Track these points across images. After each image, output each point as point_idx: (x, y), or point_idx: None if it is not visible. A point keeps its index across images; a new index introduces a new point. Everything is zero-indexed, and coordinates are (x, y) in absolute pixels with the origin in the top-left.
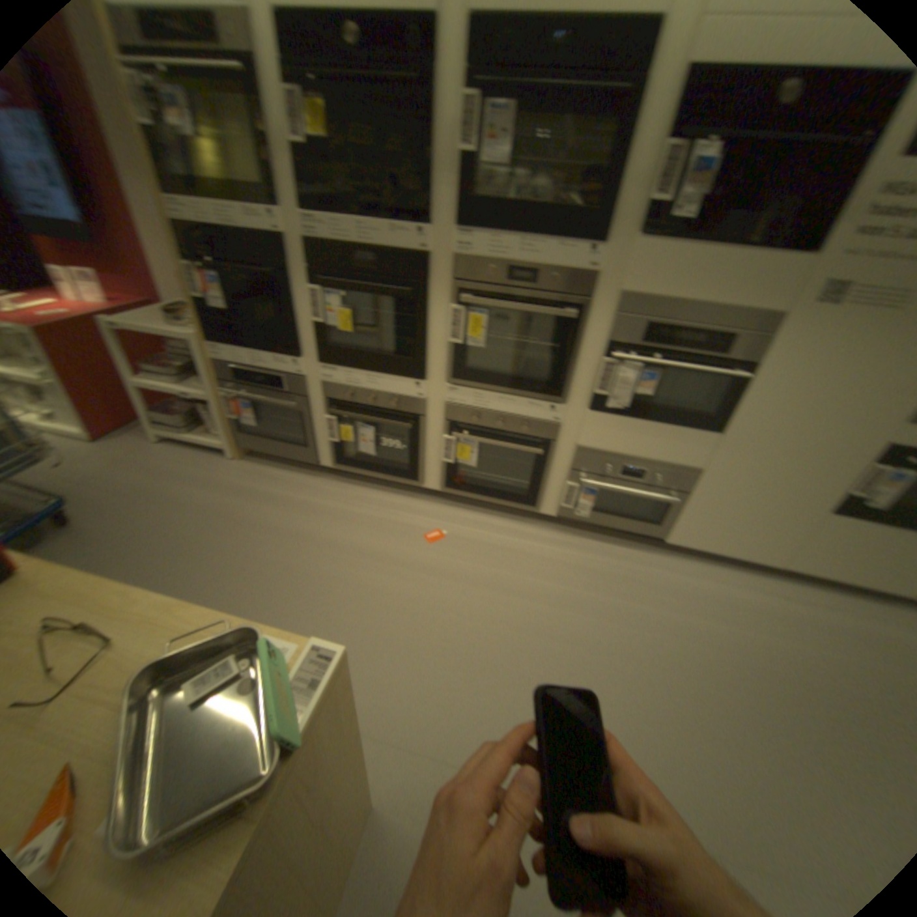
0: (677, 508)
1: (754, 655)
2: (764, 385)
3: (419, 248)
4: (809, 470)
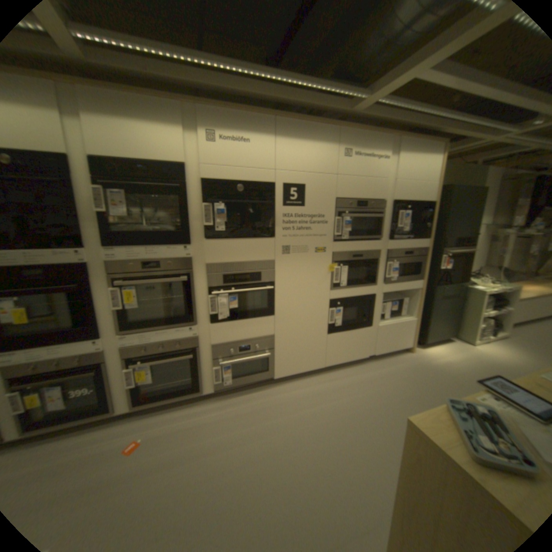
0: (271, 358)
1: (328, 415)
2: (279, 290)
3: (77, 261)
4: (310, 319)
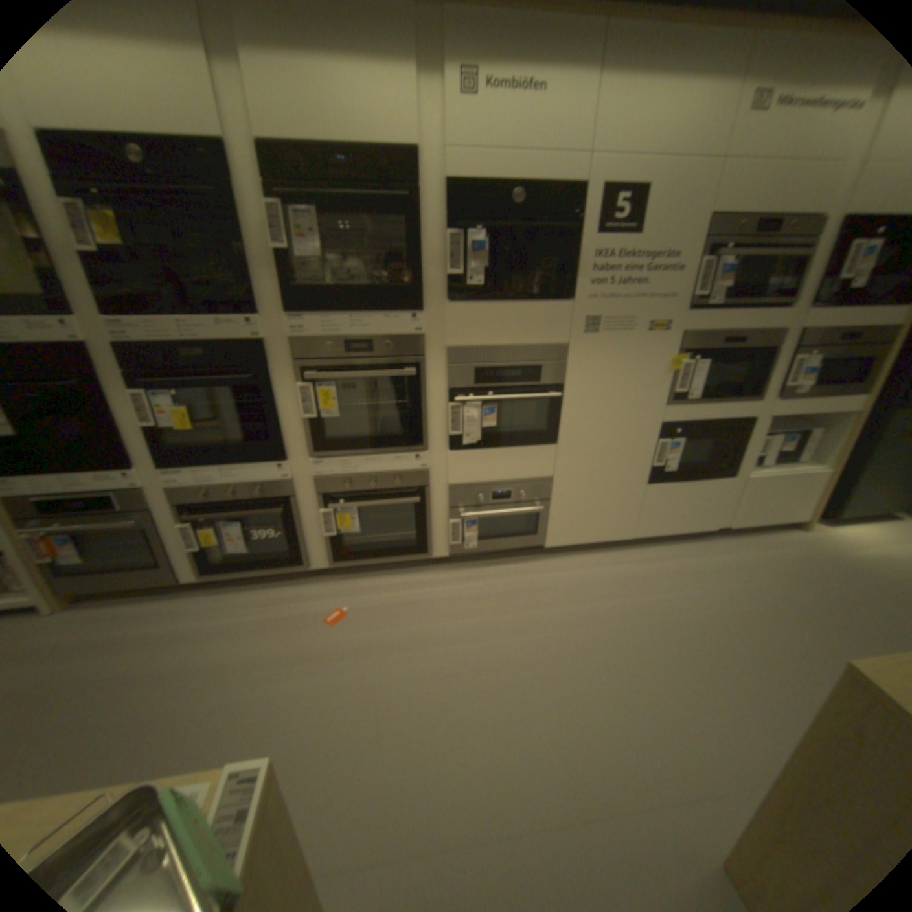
0: (543, 514)
1: (636, 616)
2: (571, 399)
3: (249, 336)
4: (621, 455)
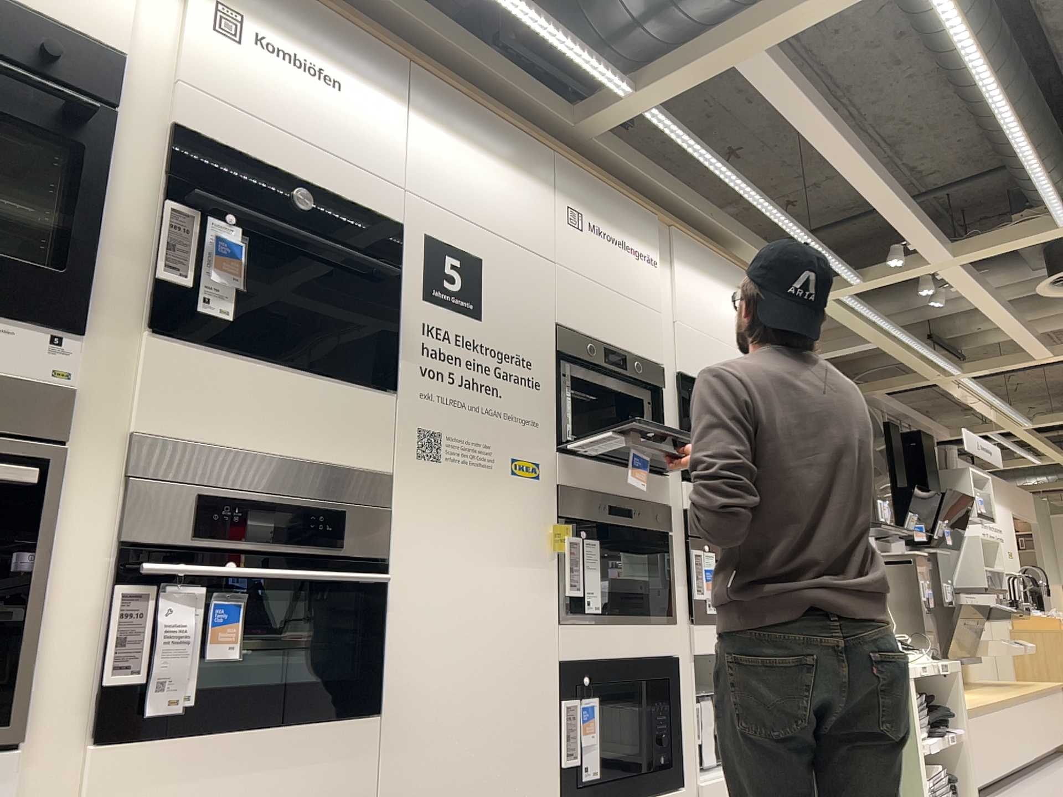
0: None
1: None
2: (402, 598)
3: None
4: (505, 743)
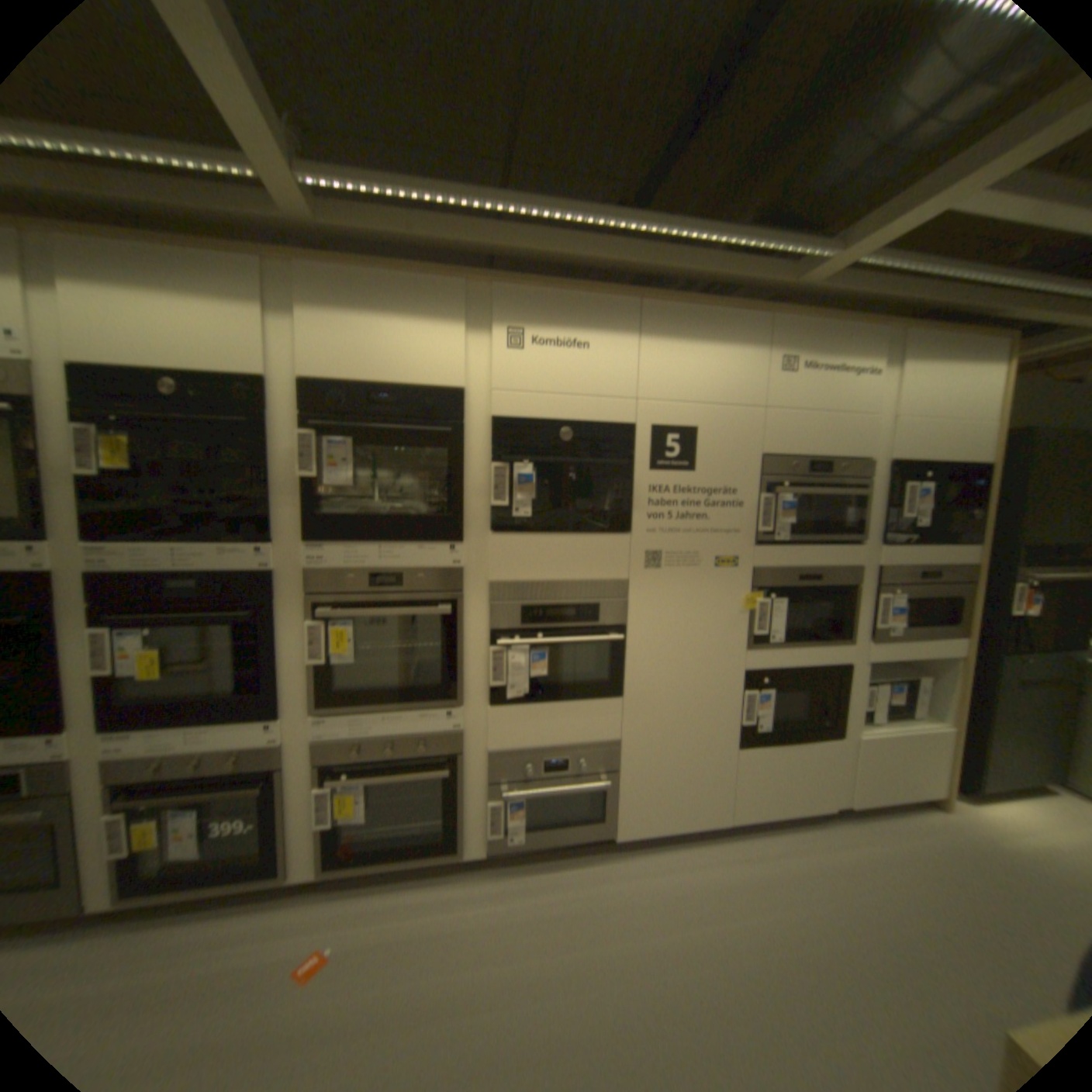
0: (611, 793)
1: (743, 952)
2: (635, 642)
3: (255, 566)
4: (701, 711)
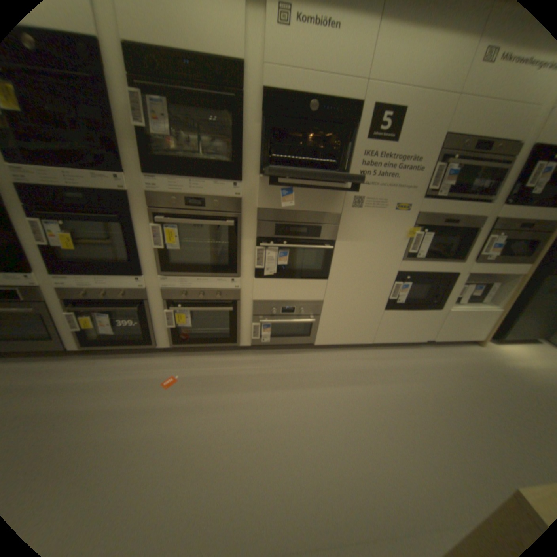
0: (314, 324)
1: (367, 397)
2: (338, 251)
3: (114, 188)
4: (369, 290)
